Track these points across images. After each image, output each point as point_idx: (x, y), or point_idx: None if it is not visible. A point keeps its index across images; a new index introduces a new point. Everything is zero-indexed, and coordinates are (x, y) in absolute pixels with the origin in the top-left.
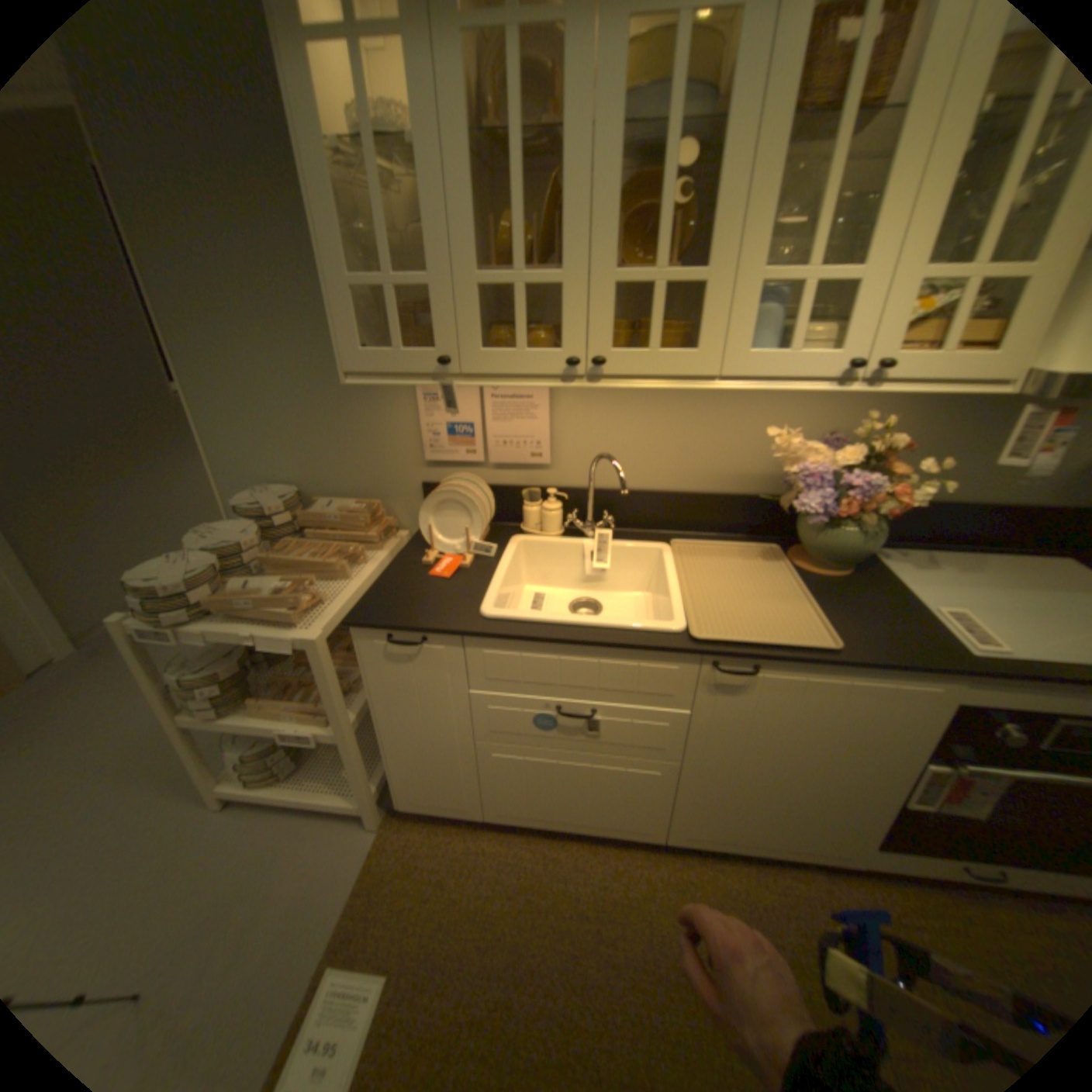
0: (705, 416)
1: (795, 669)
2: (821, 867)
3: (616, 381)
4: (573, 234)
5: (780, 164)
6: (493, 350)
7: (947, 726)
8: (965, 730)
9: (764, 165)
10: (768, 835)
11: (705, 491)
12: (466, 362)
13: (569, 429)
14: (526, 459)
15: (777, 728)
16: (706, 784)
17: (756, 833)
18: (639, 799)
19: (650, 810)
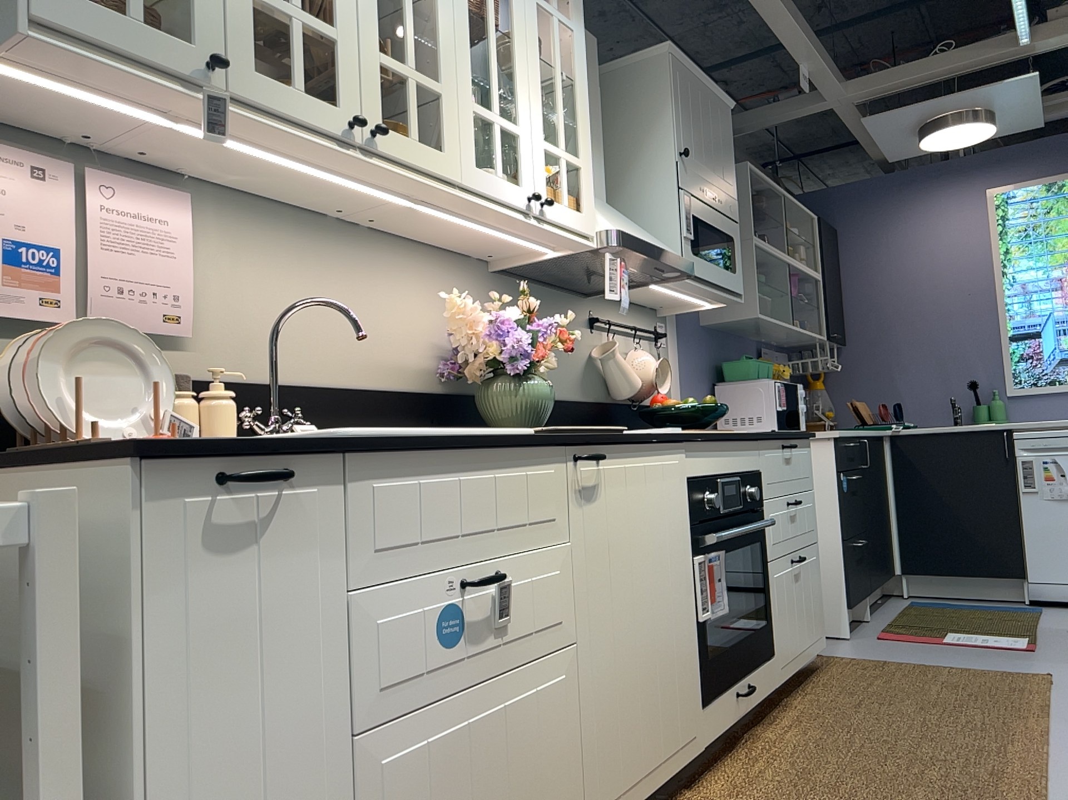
0: (360, 291)
1: (617, 453)
2: (681, 777)
3: (384, 162)
4: (342, 0)
5: (467, 32)
6: (265, 77)
7: (687, 506)
8: (695, 504)
9: (459, 27)
10: (648, 737)
11: (375, 387)
12: (232, 78)
13: (211, 286)
14: (153, 322)
15: (622, 542)
16: (597, 671)
17: (641, 742)
18: (553, 749)
19: (564, 769)
